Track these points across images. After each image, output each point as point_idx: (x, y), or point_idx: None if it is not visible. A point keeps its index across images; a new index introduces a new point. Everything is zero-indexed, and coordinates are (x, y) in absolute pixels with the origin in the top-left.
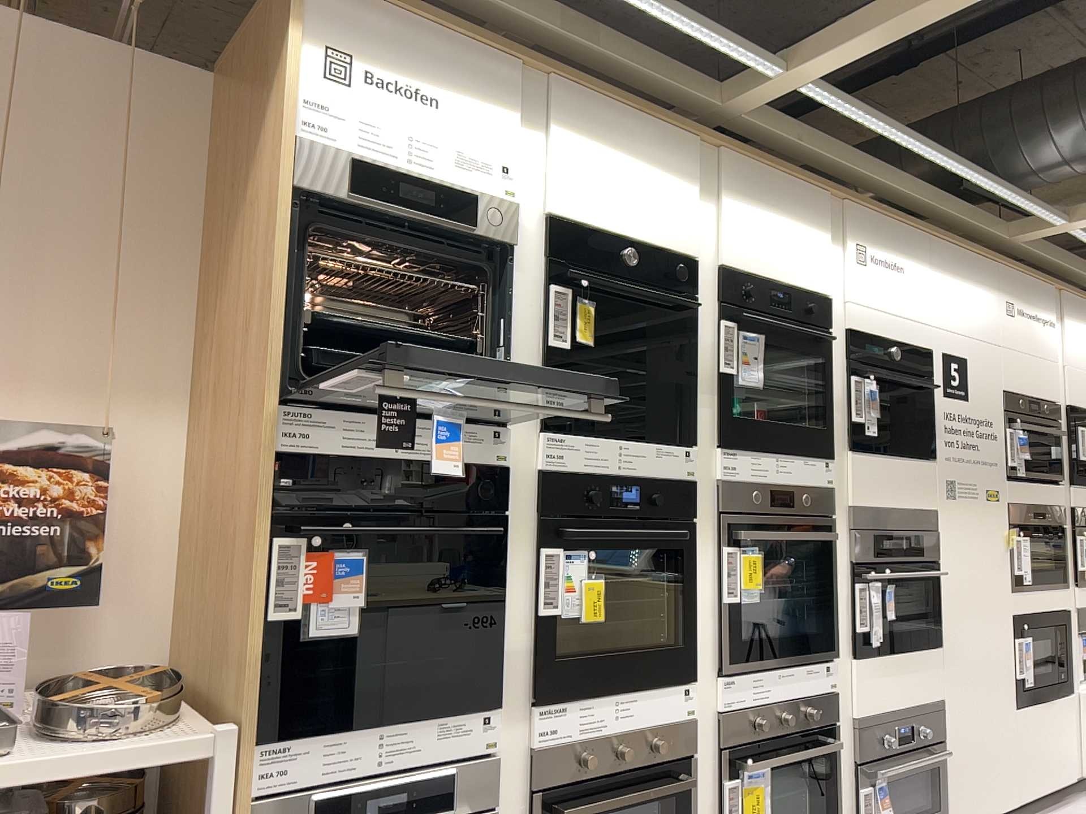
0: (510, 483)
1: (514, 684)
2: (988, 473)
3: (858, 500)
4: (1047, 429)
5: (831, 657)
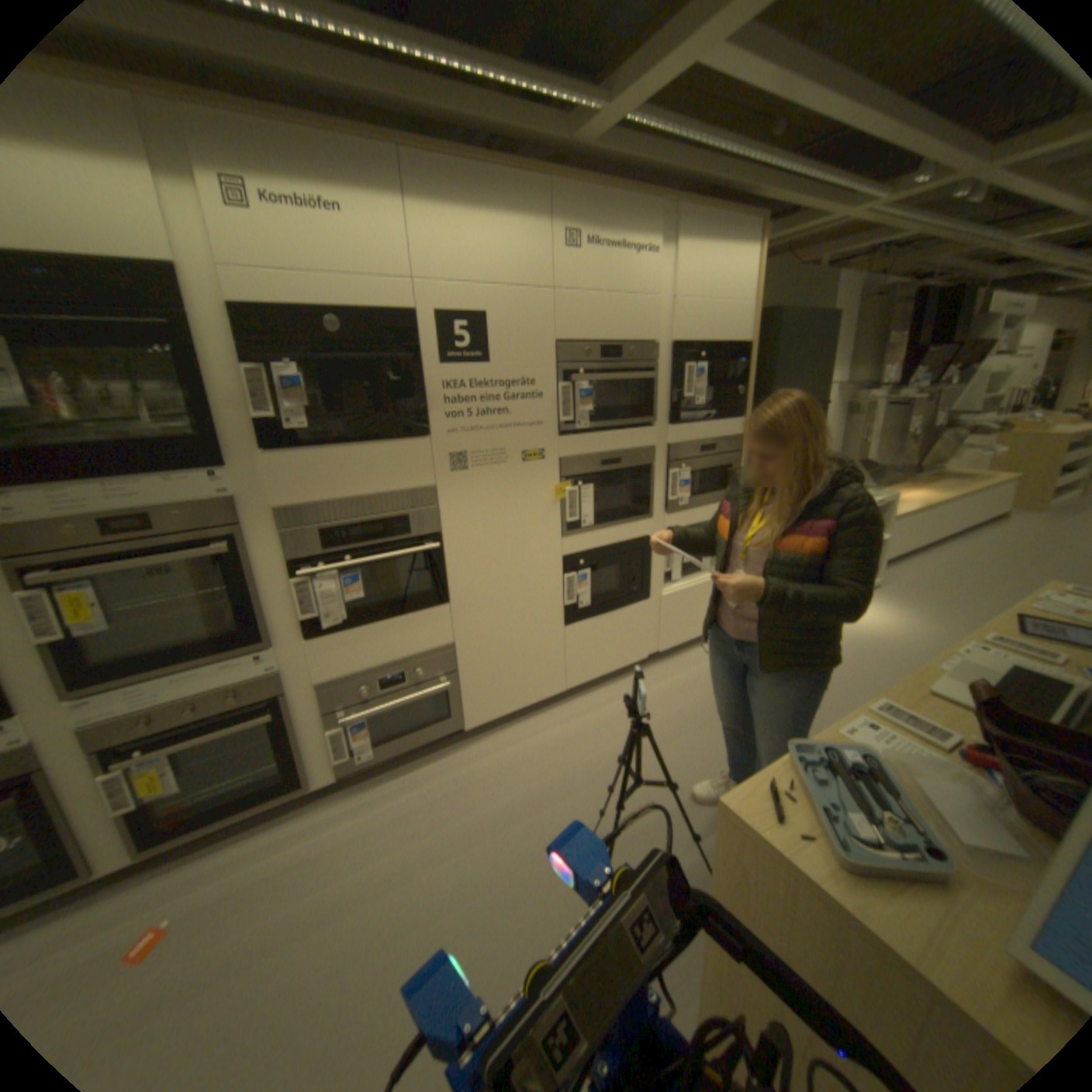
0: None
1: None
2: (528, 435)
3: (284, 502)
4: (638, 374)
5: (259, 651)
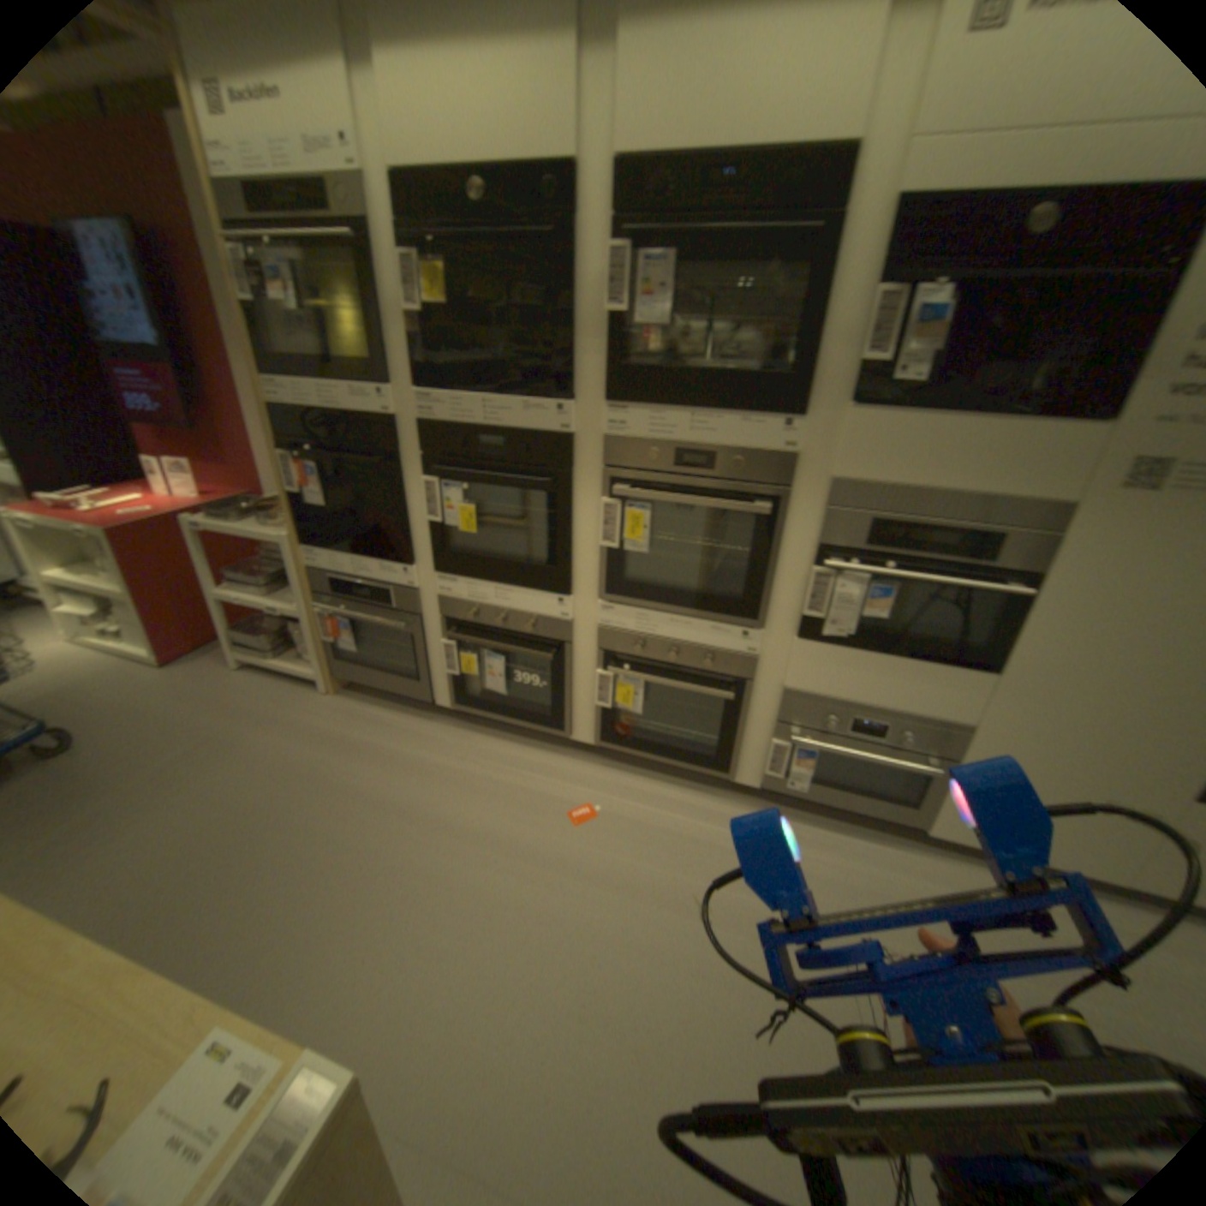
0: (398, 430)
1: (423, 558)
2: None
3: (848, 473)
4: None
5: (751, 628)
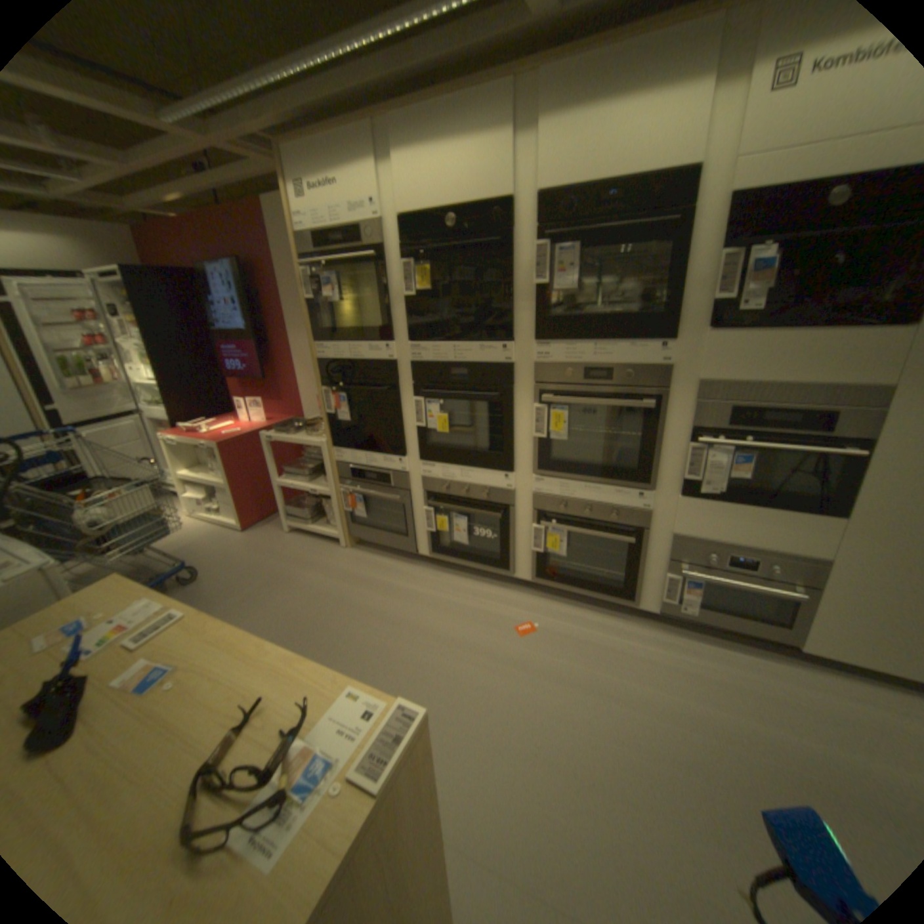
0: (398, 369)
1: (412, 451)
2: None
3: (711, 376)
4: None
5: (645, 490)
